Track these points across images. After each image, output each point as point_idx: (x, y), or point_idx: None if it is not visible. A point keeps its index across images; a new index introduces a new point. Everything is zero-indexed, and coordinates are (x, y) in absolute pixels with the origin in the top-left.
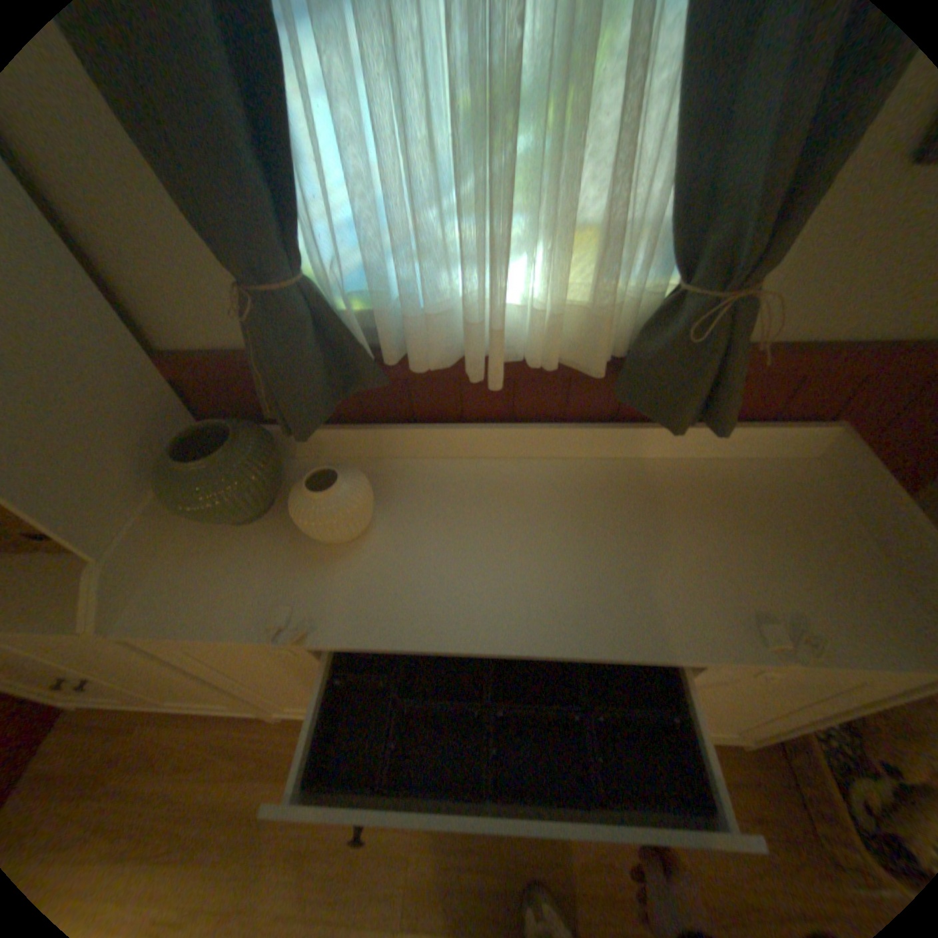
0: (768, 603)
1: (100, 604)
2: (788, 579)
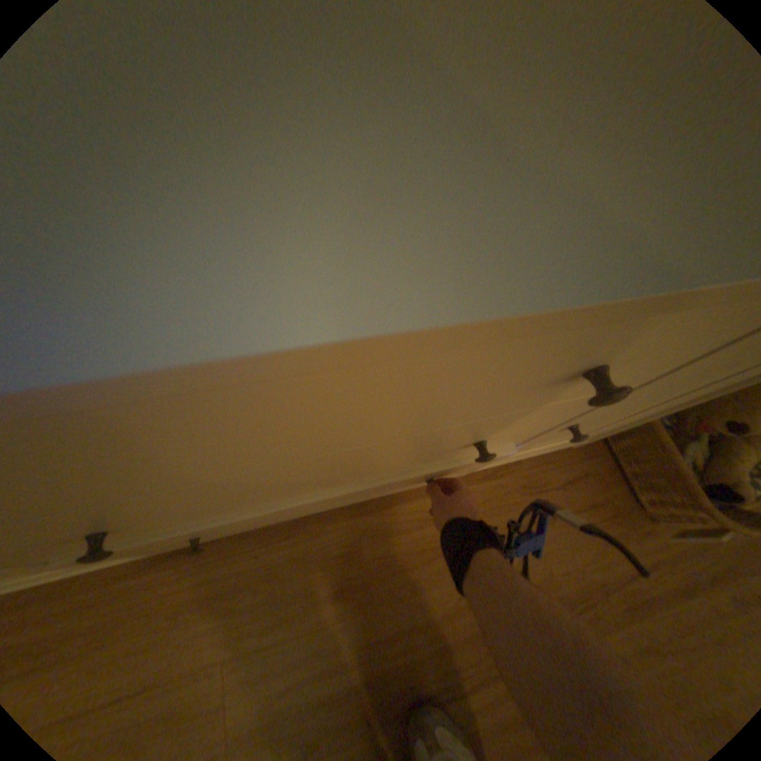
0: None
1: None
2: None
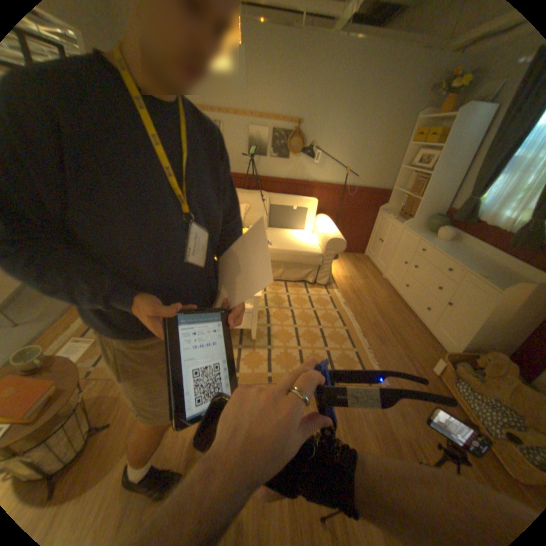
0: (489, 275)
1: (408, 223)
2: (499, 279)
